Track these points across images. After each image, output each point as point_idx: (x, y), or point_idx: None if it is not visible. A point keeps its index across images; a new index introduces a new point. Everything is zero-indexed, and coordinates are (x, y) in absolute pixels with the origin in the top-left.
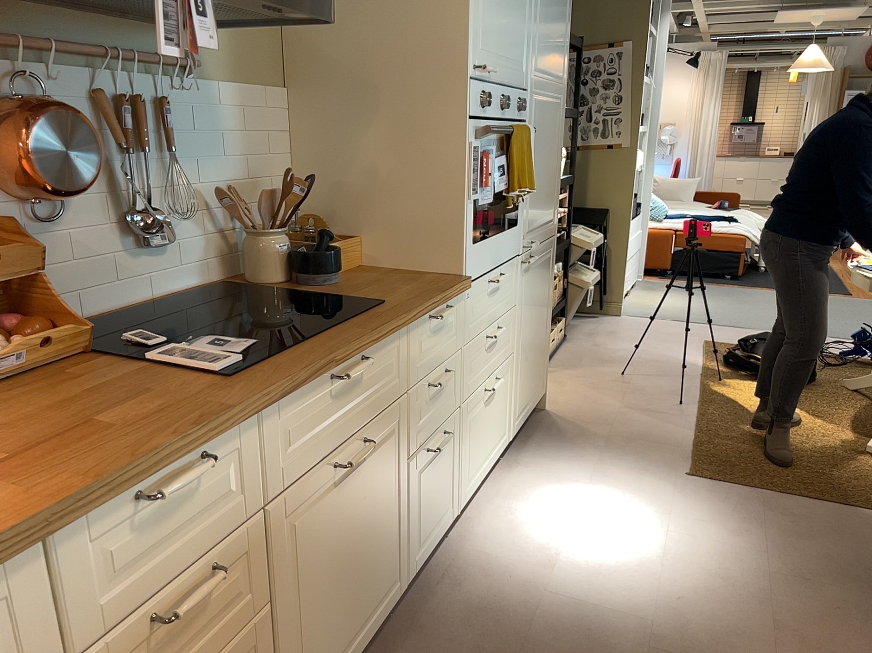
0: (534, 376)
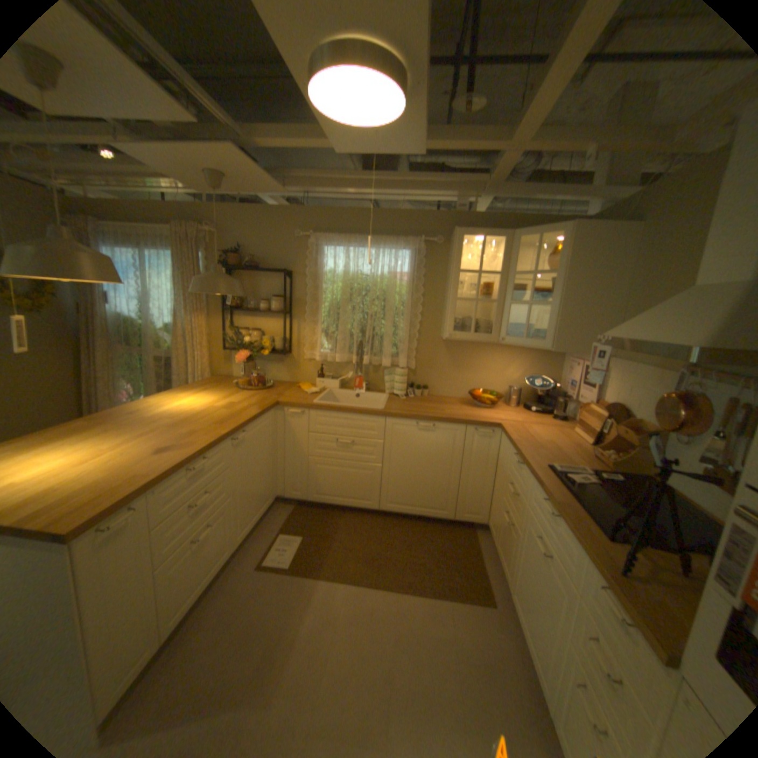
0: None
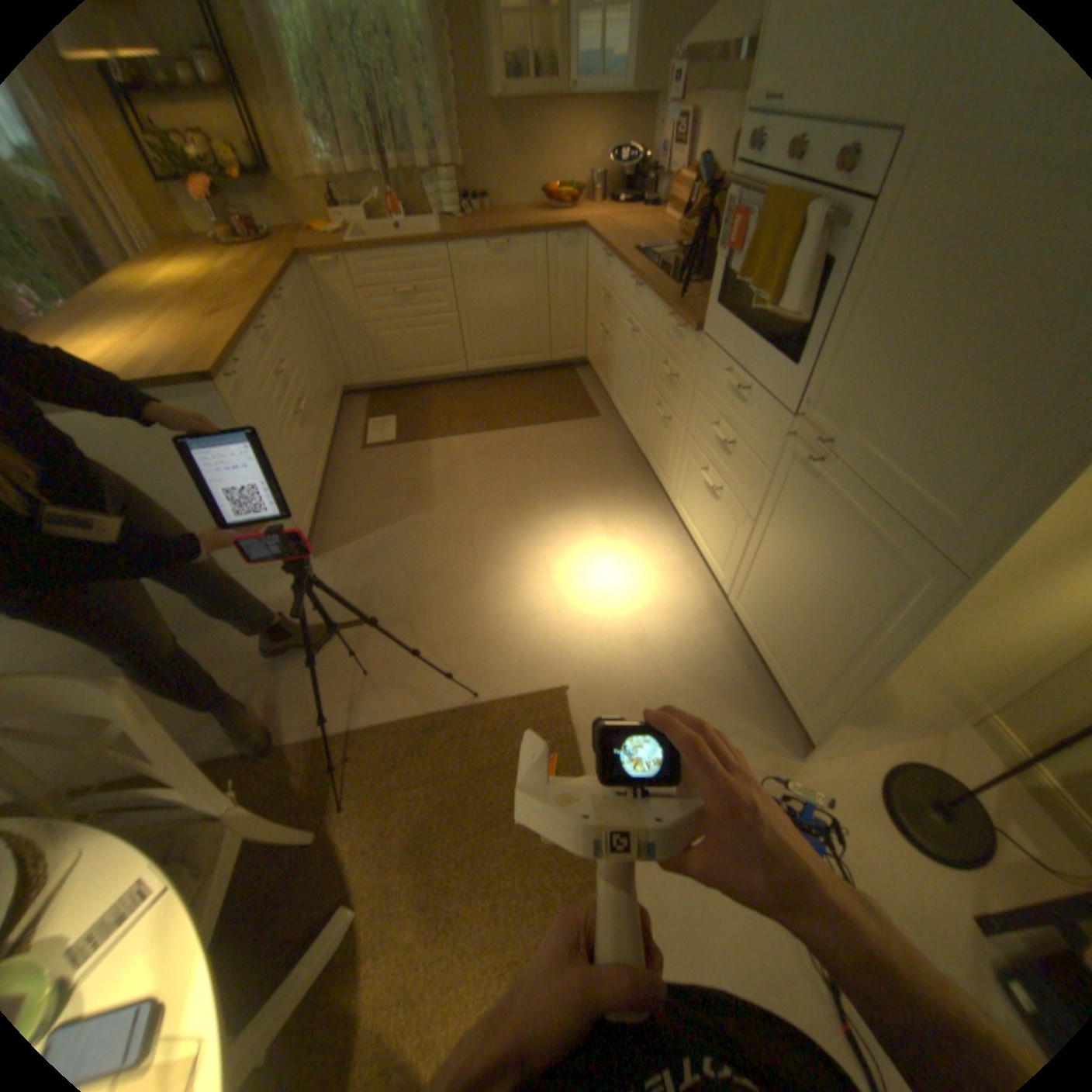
0: (782, 643)
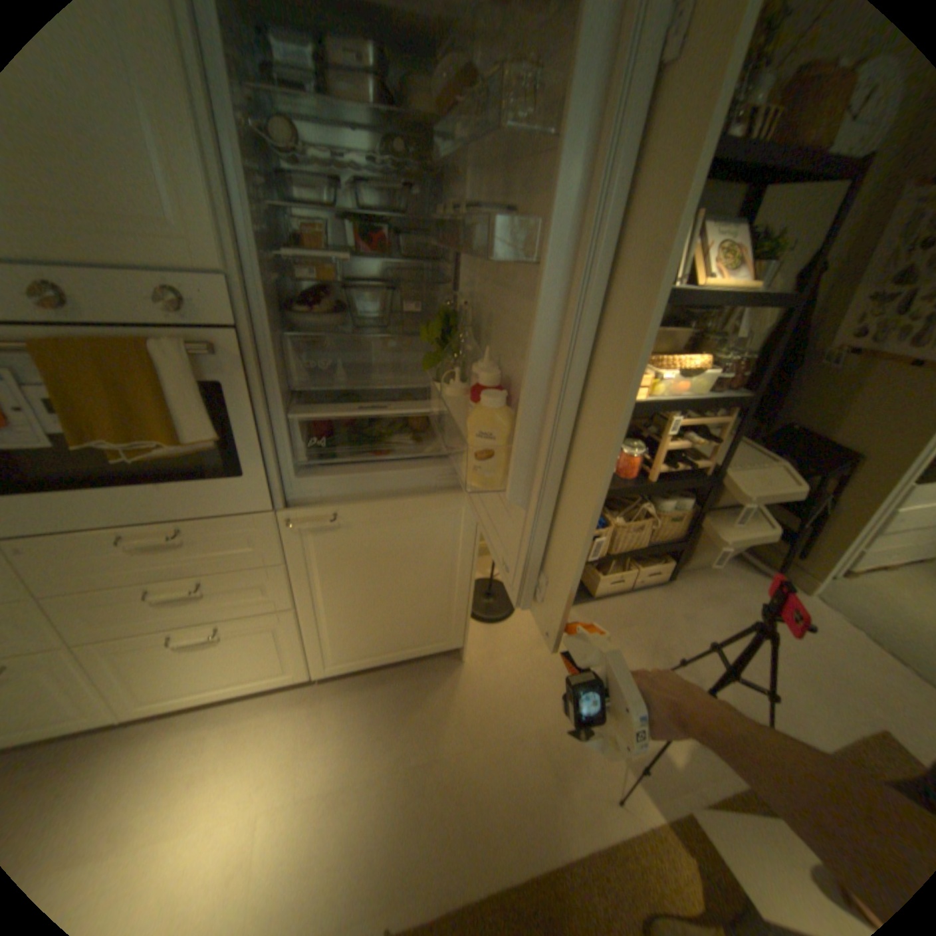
0: (397, 633)
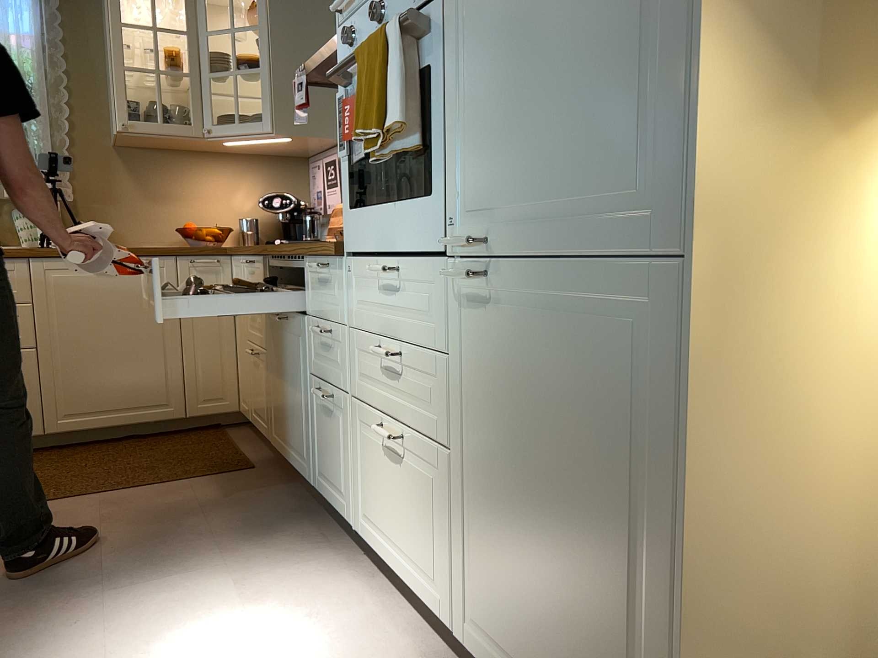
0: (556, 647)
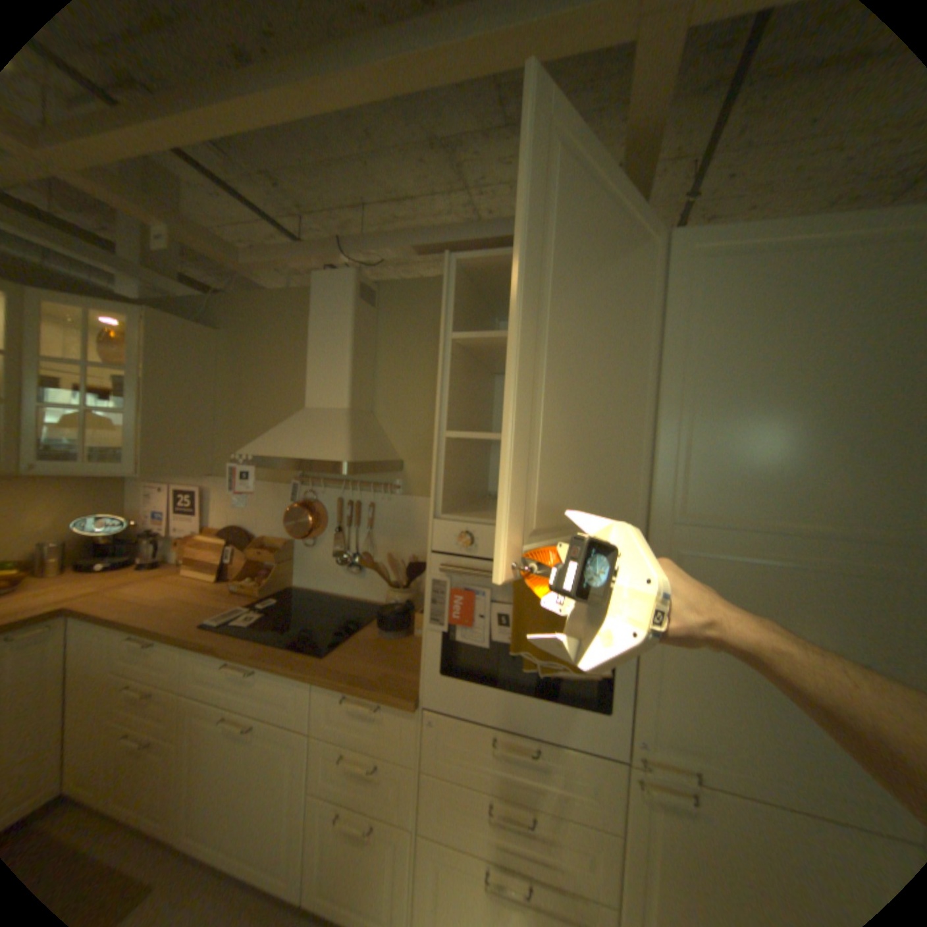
0: None
